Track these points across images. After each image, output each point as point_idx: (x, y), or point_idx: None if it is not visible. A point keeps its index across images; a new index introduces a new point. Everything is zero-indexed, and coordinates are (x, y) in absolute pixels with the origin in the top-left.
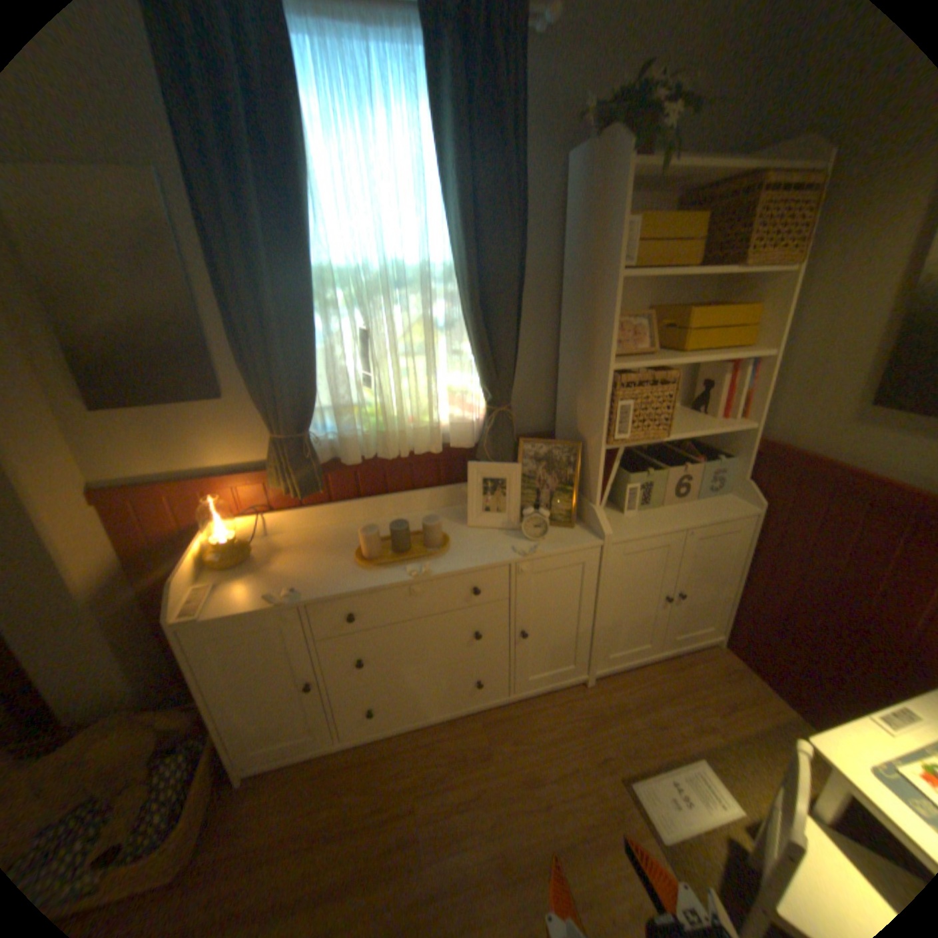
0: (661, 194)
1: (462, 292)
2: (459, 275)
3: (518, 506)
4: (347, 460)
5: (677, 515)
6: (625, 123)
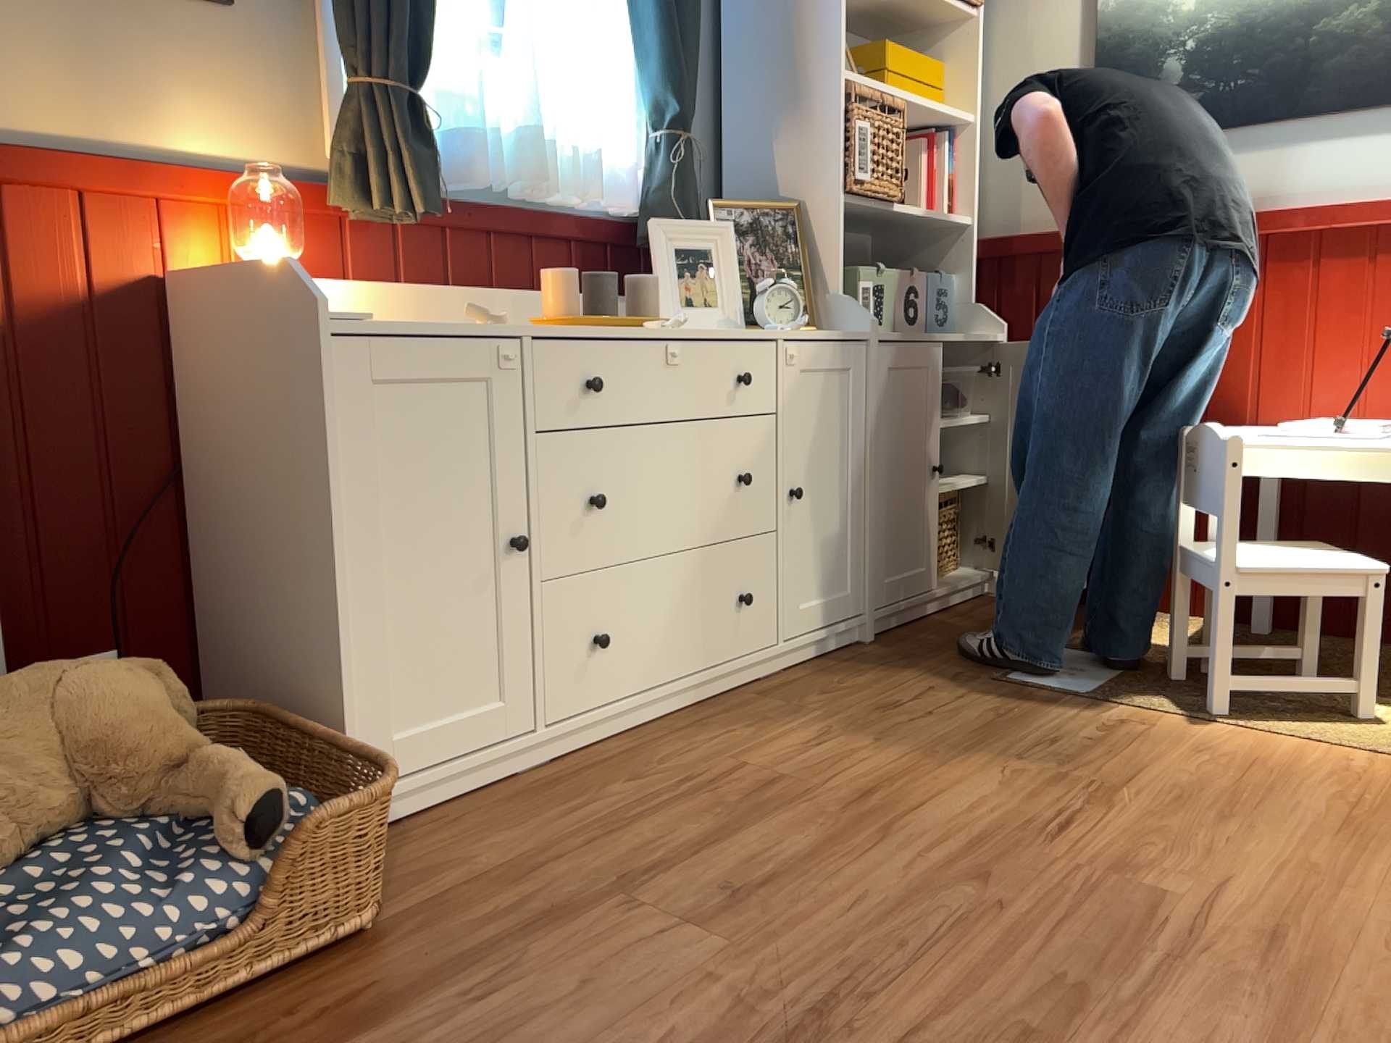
0: None
1: None
2: None
3: (740, 289)
4: (467, 175)
5: (919, 335)
6: None
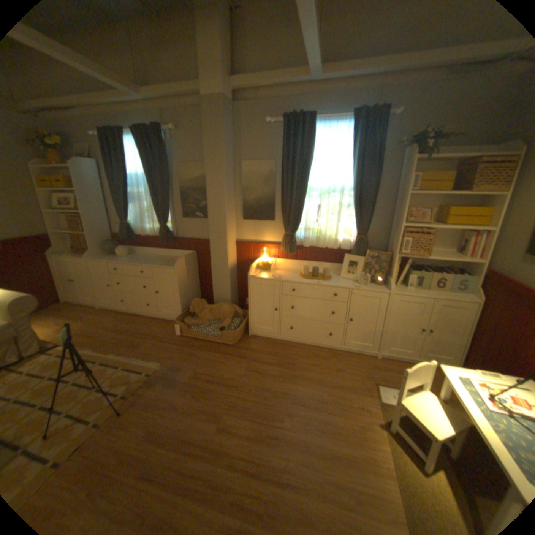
0: (448, 162)
1: (353, 195)
2: (353, 190)
3: (360, 273)
4: (304, 245)
5: (433, 293)
6: (420, 143)
